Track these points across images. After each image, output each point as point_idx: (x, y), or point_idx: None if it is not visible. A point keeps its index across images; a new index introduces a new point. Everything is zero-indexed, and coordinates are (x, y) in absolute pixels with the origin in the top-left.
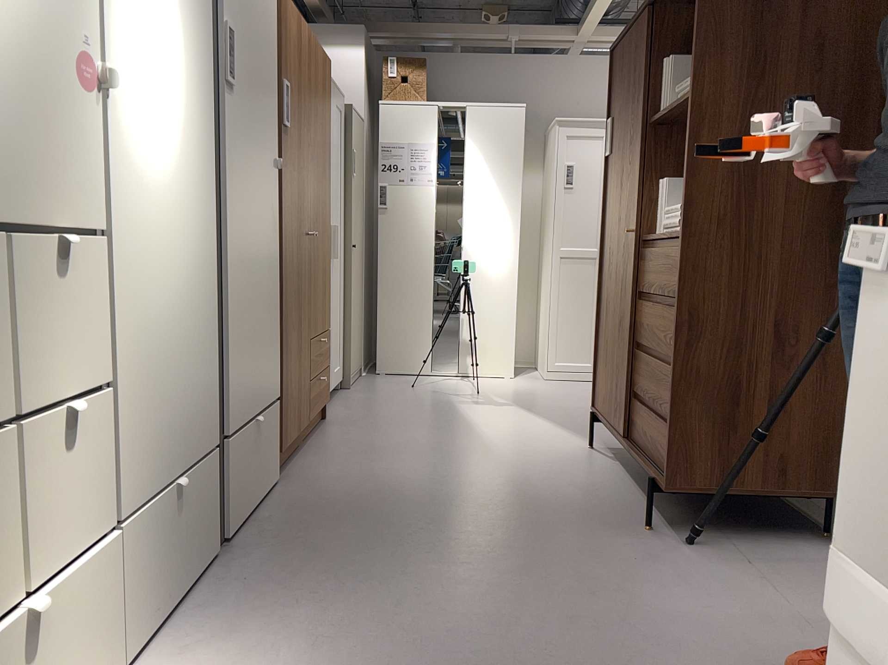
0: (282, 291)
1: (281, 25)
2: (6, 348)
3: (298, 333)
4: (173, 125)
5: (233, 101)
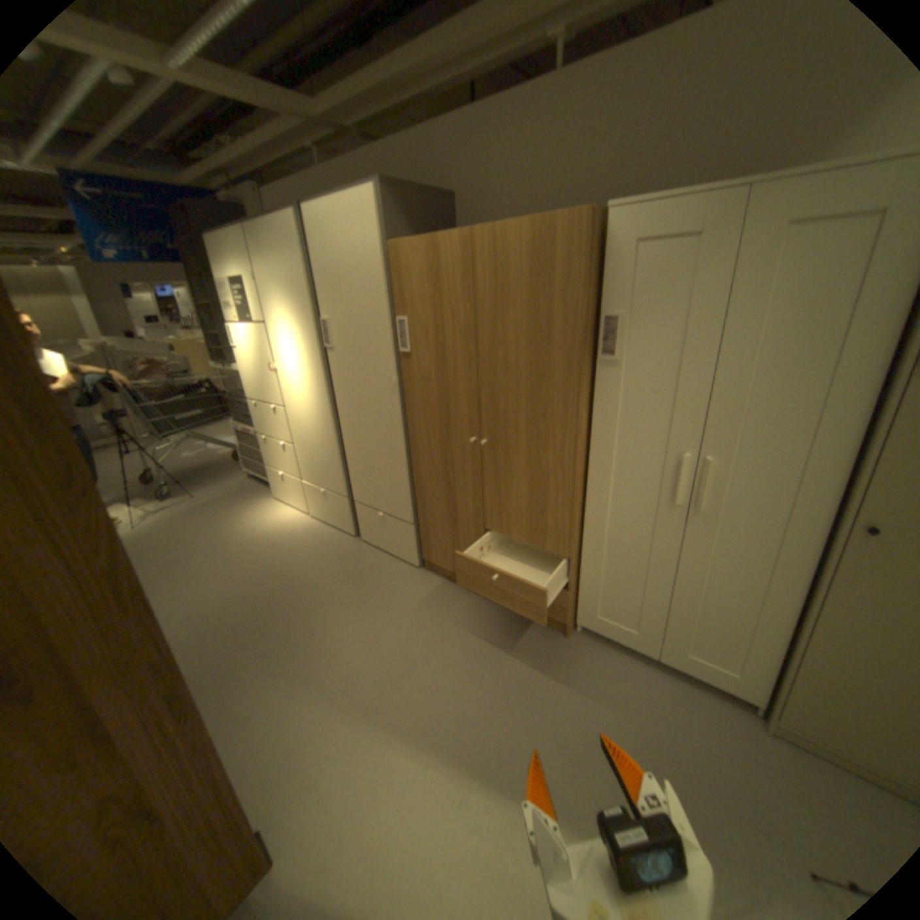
0: (414, 466)
1: (392, 275)
2: (272, 426)
3: (454, 509)
4: (303, 376)
5: (337, 356)
